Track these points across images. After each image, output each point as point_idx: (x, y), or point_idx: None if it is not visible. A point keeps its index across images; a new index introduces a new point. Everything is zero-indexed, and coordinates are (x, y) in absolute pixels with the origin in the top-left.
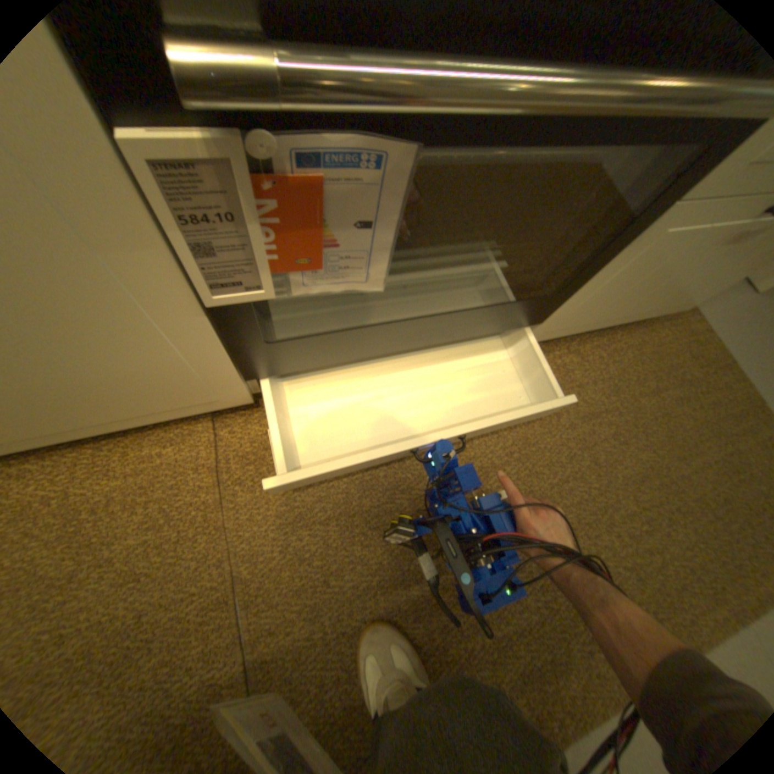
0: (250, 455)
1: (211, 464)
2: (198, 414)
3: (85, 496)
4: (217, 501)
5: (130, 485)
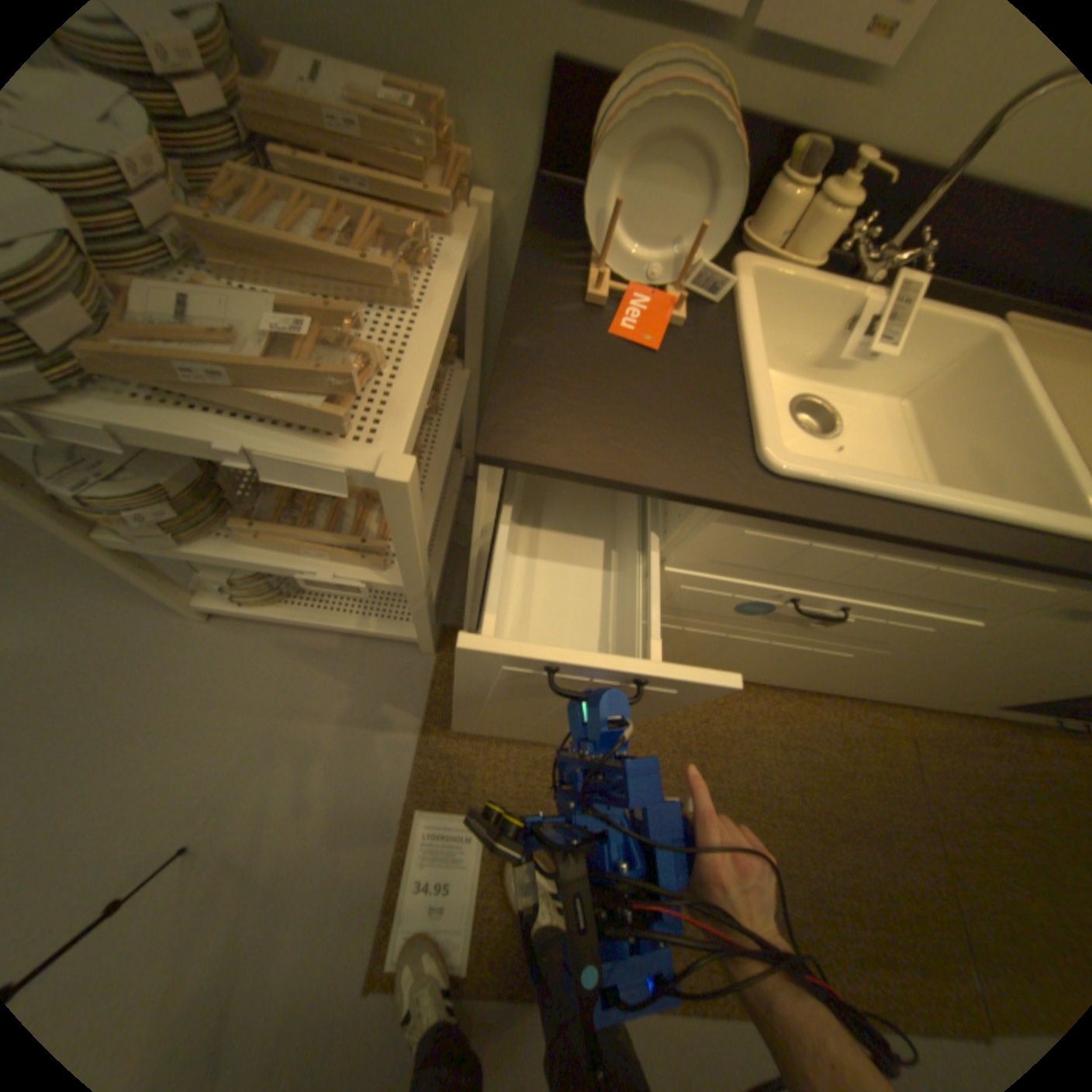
0: (937, 746)
1: (919, 742)
2: (924, 709)
3: (854, 734)
4: (924, 768)
5: (876, 737)
